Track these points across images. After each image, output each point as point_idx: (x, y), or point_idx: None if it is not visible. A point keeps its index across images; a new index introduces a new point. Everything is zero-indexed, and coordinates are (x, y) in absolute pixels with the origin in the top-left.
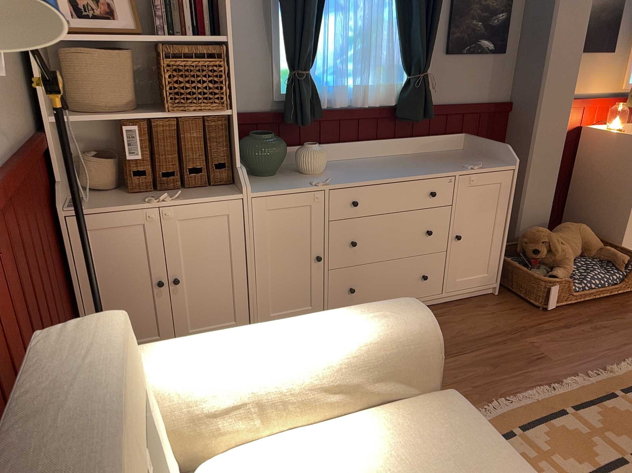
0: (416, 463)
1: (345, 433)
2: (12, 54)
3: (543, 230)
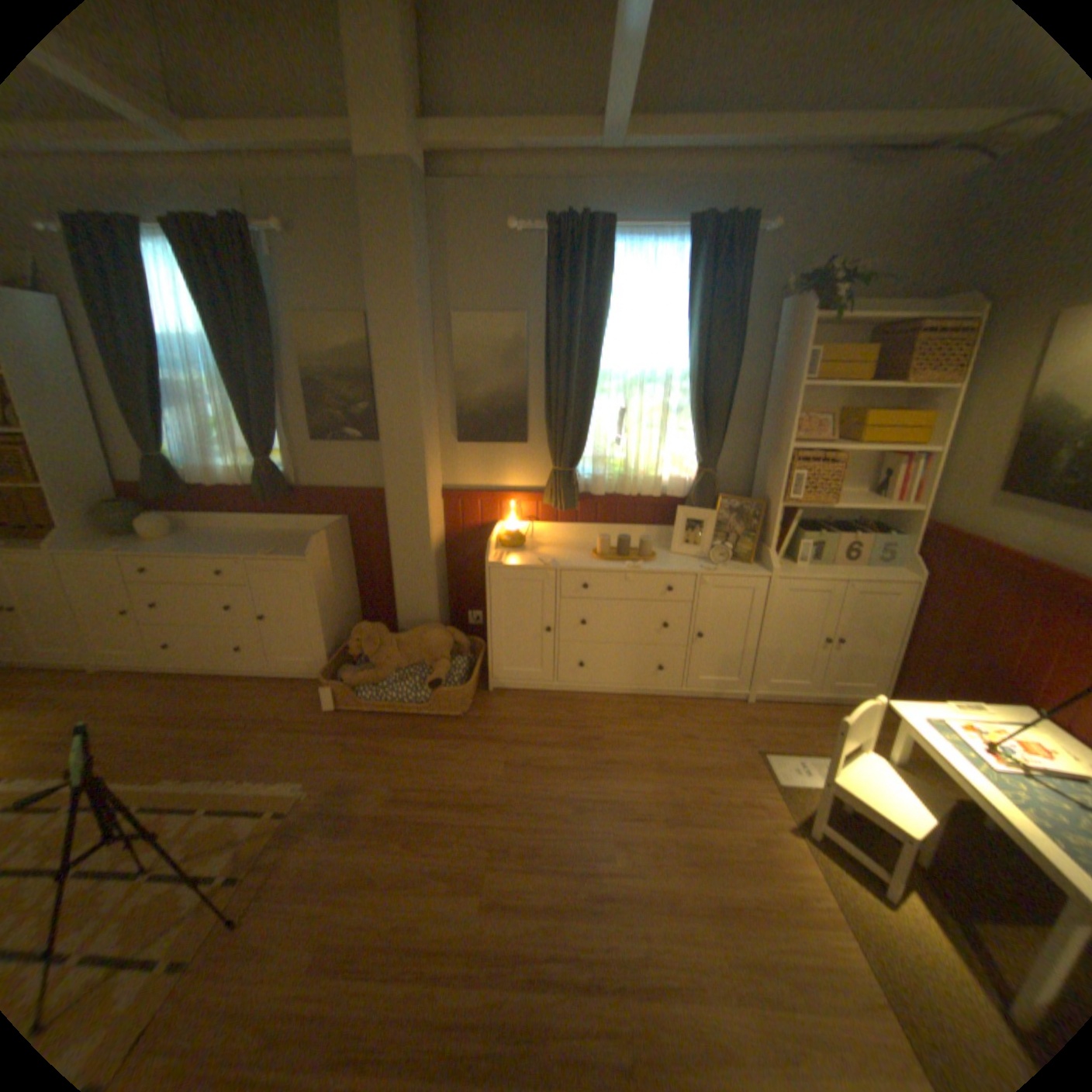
0: None
1: None
2: None
3: (366, 627)
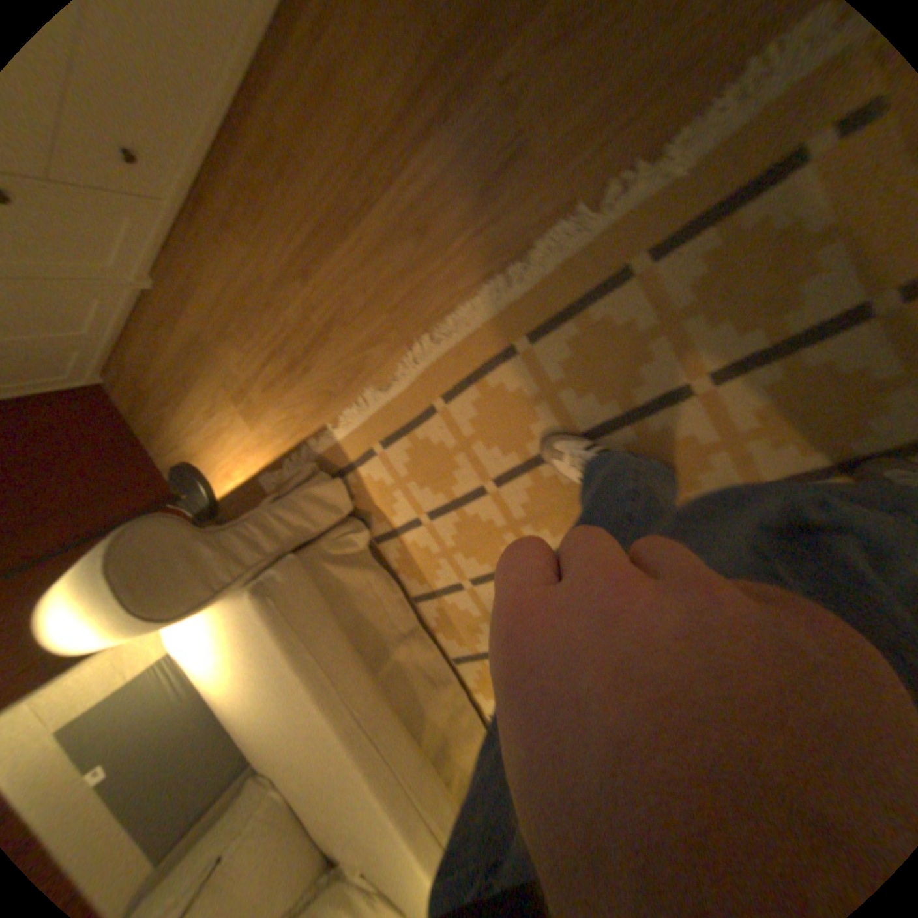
0: (239, 669)
1: (197, 627)
2: None
3: None
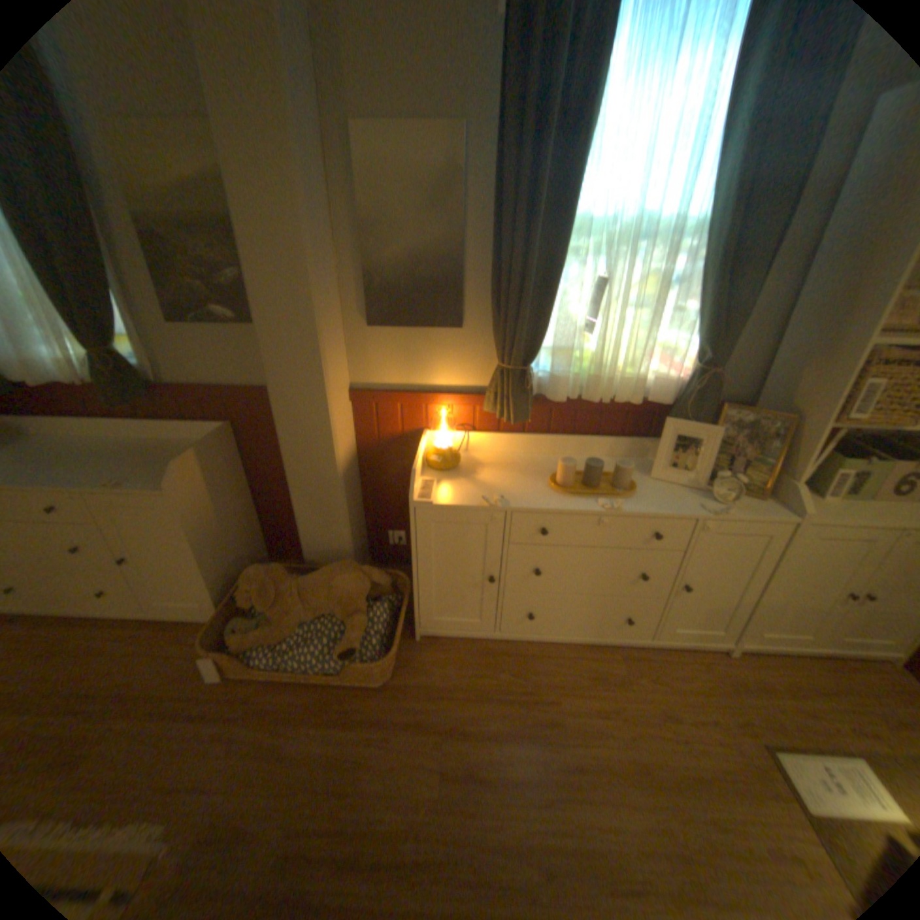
0: None
1: None
2: None
3: (258, 572)
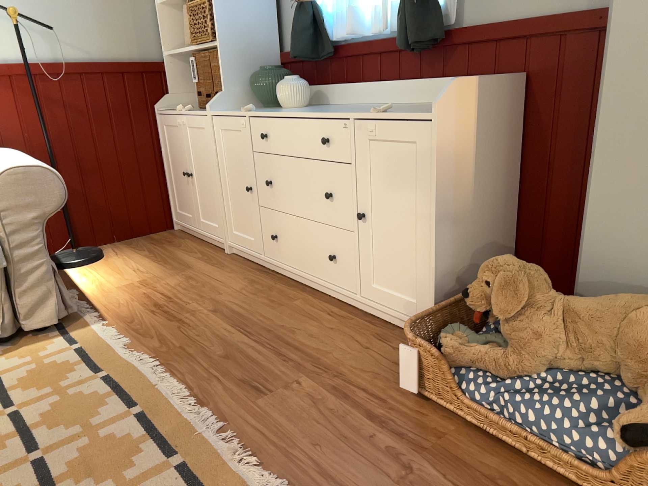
0: None
1: None
2: (139, 13)
3: (510, 262)
